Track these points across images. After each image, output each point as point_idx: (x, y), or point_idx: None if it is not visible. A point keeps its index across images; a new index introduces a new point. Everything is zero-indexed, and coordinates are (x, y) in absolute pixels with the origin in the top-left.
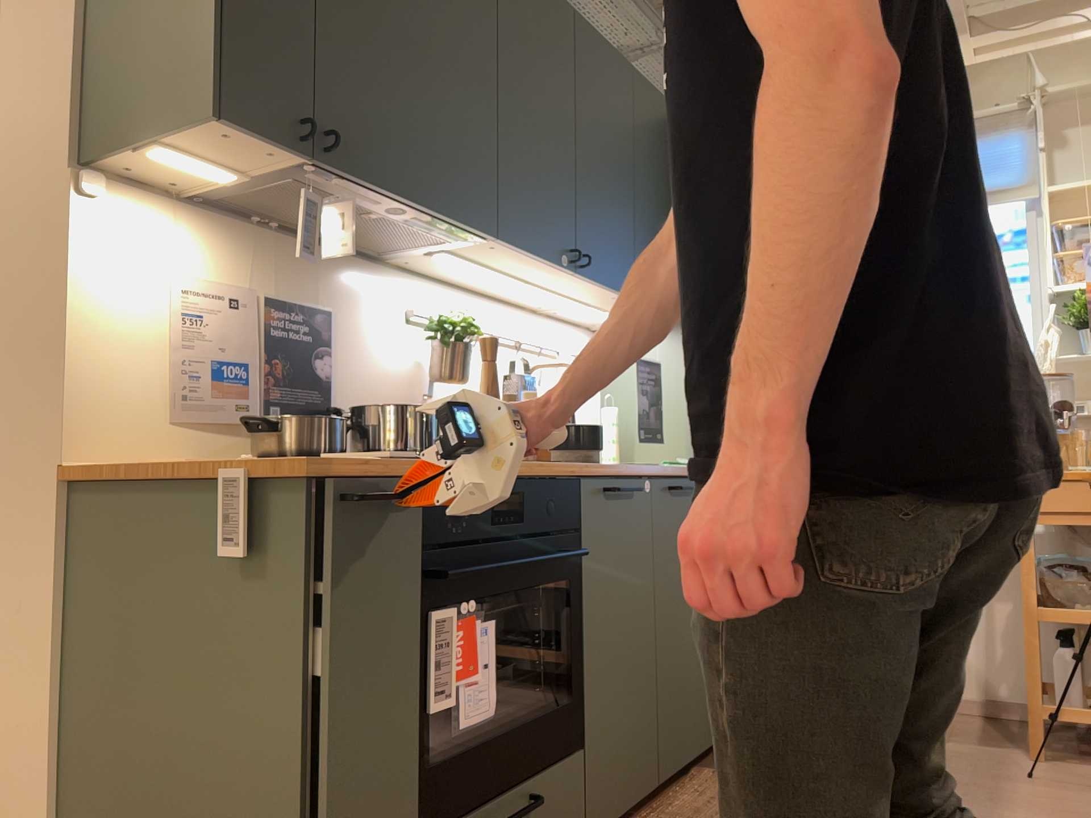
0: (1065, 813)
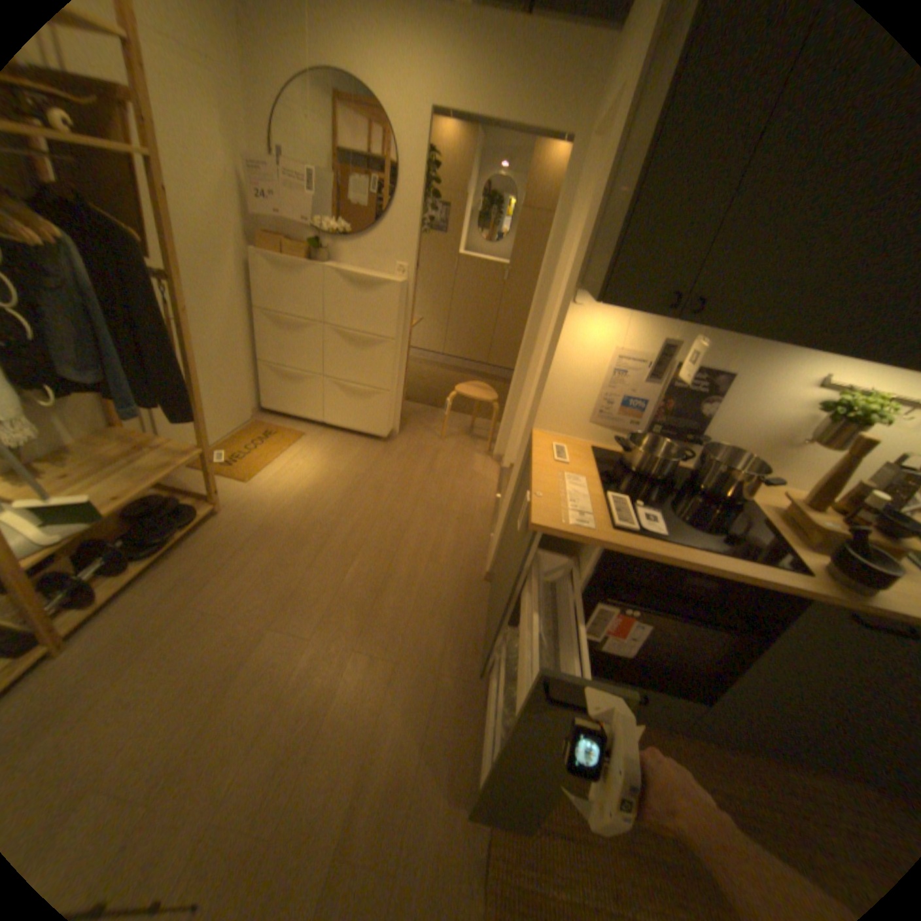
0: None
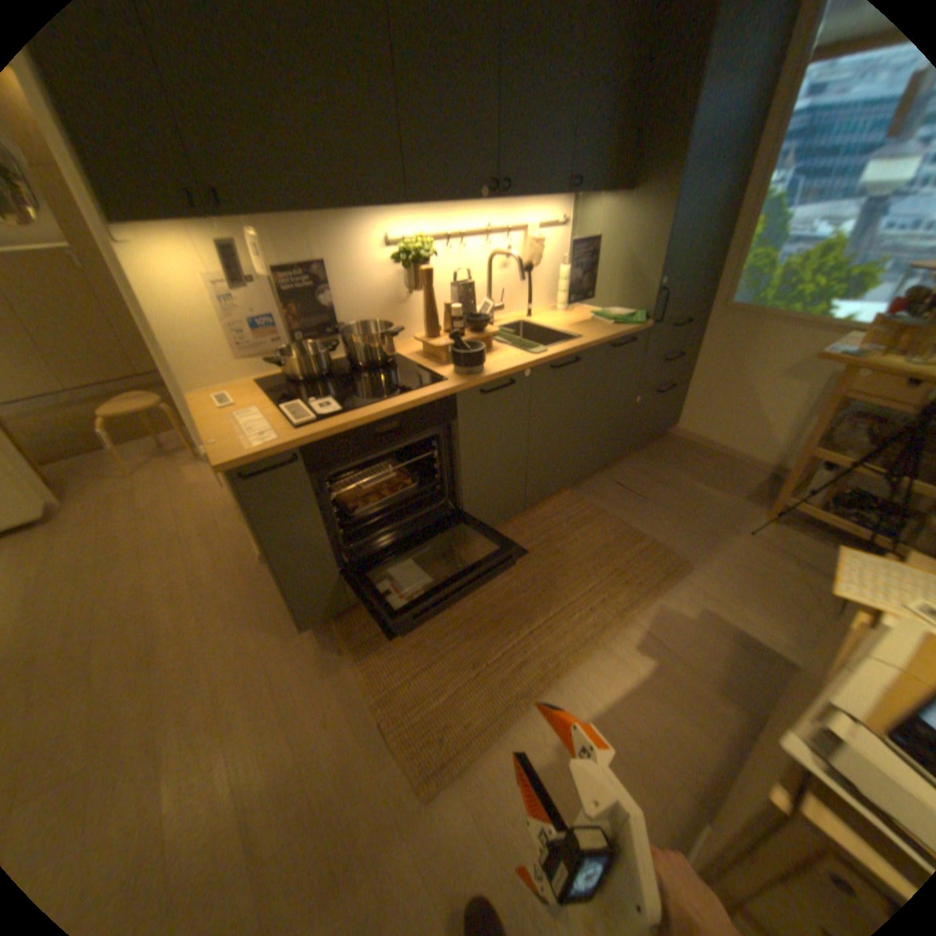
0: (744, 567)
